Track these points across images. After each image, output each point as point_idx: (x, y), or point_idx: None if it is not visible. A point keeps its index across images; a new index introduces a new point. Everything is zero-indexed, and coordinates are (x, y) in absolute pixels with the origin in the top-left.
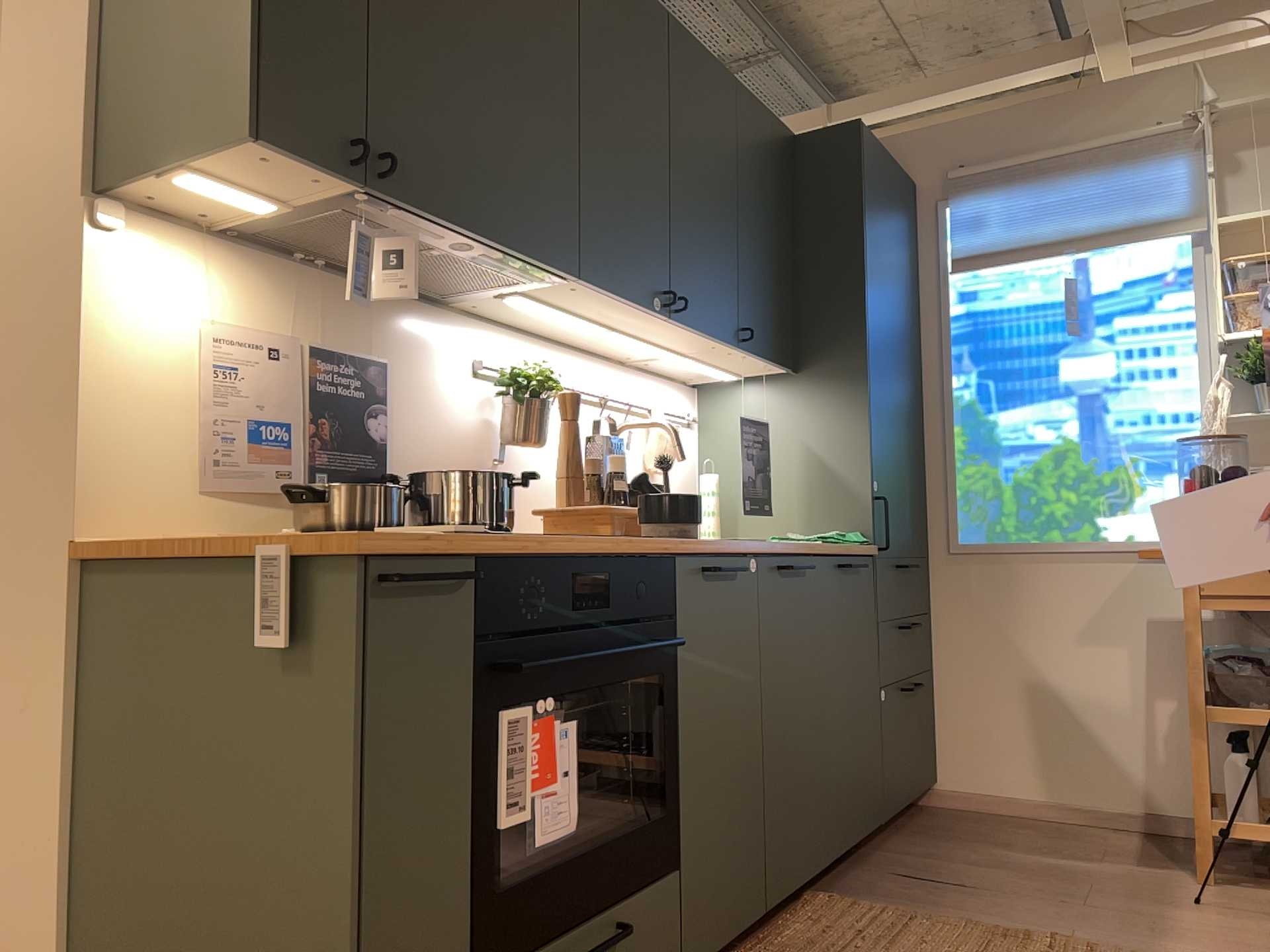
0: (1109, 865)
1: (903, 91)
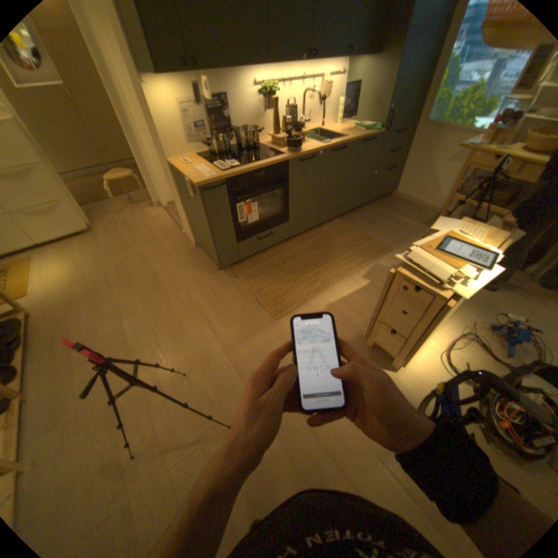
0: (414, 222)
1: None
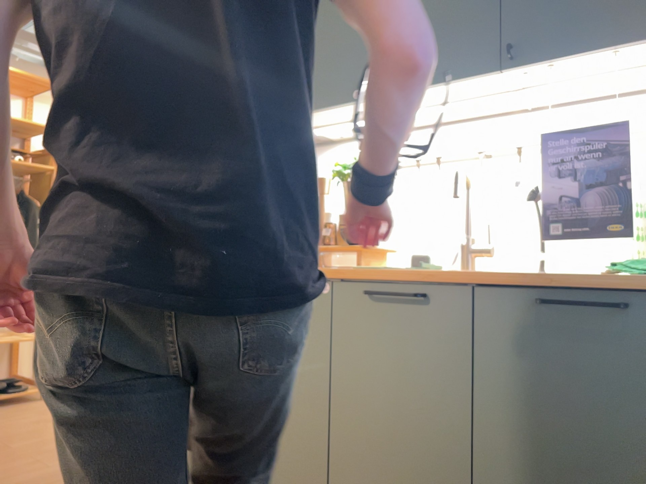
0: None
1: None
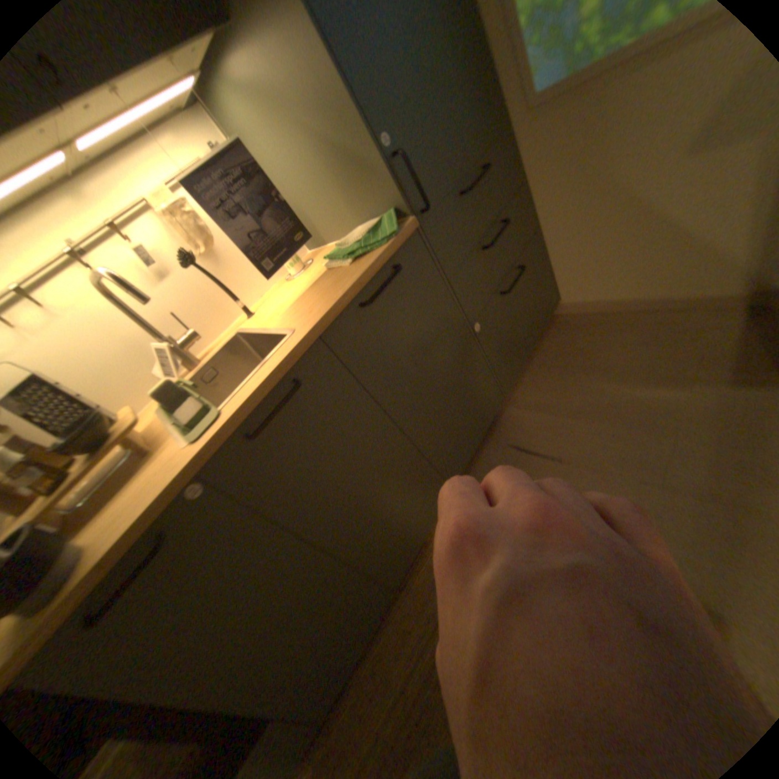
0: (700, 390)
1: None
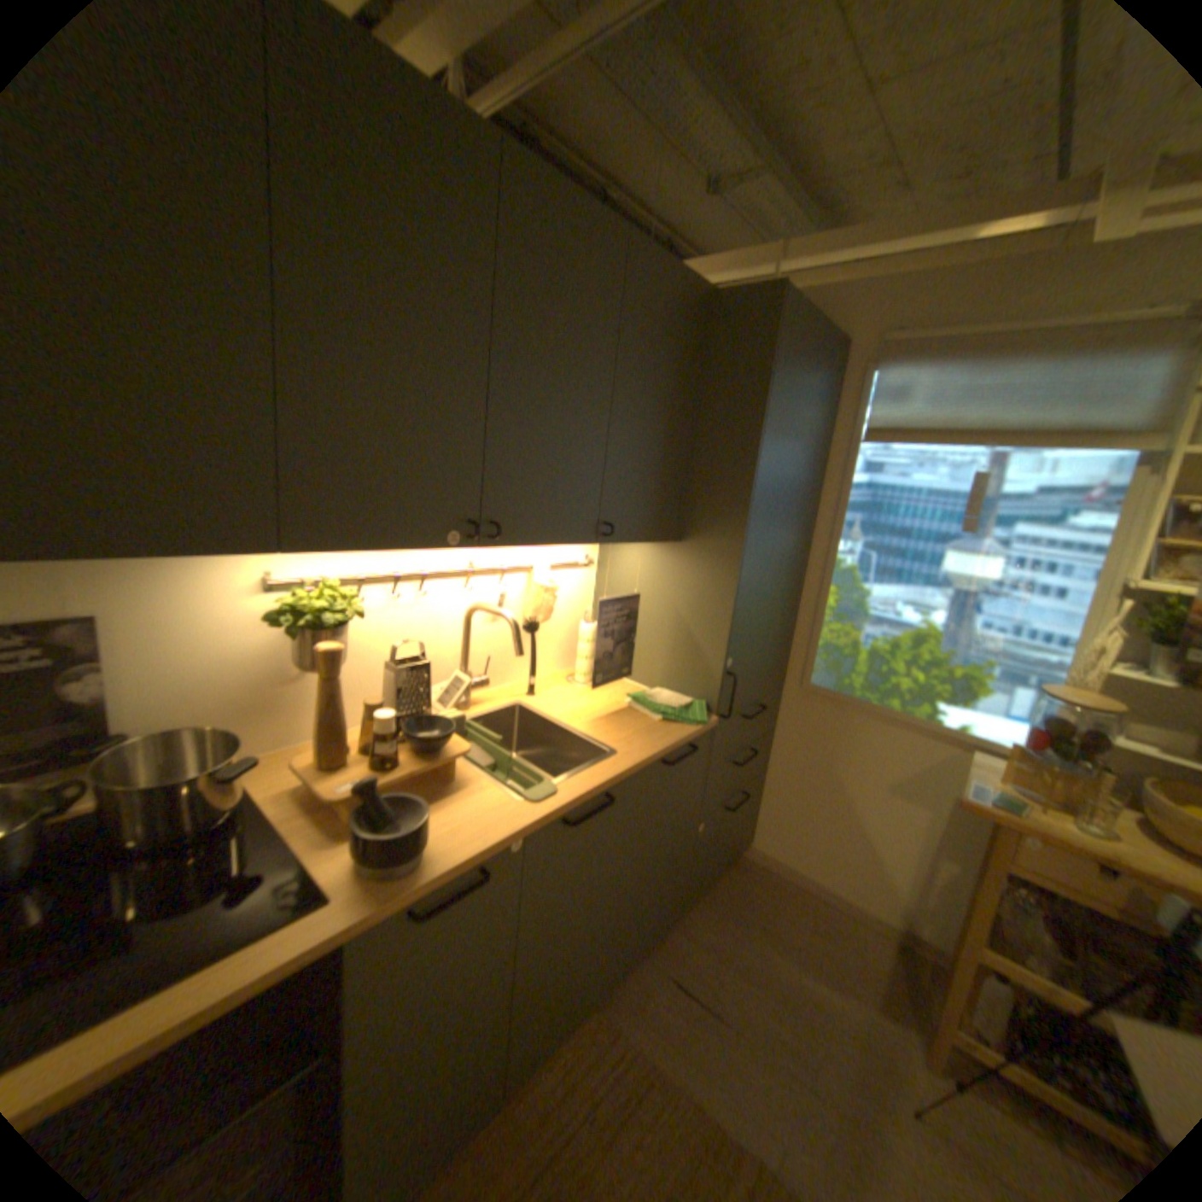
0: (854, 1006)
1: (864, 228)
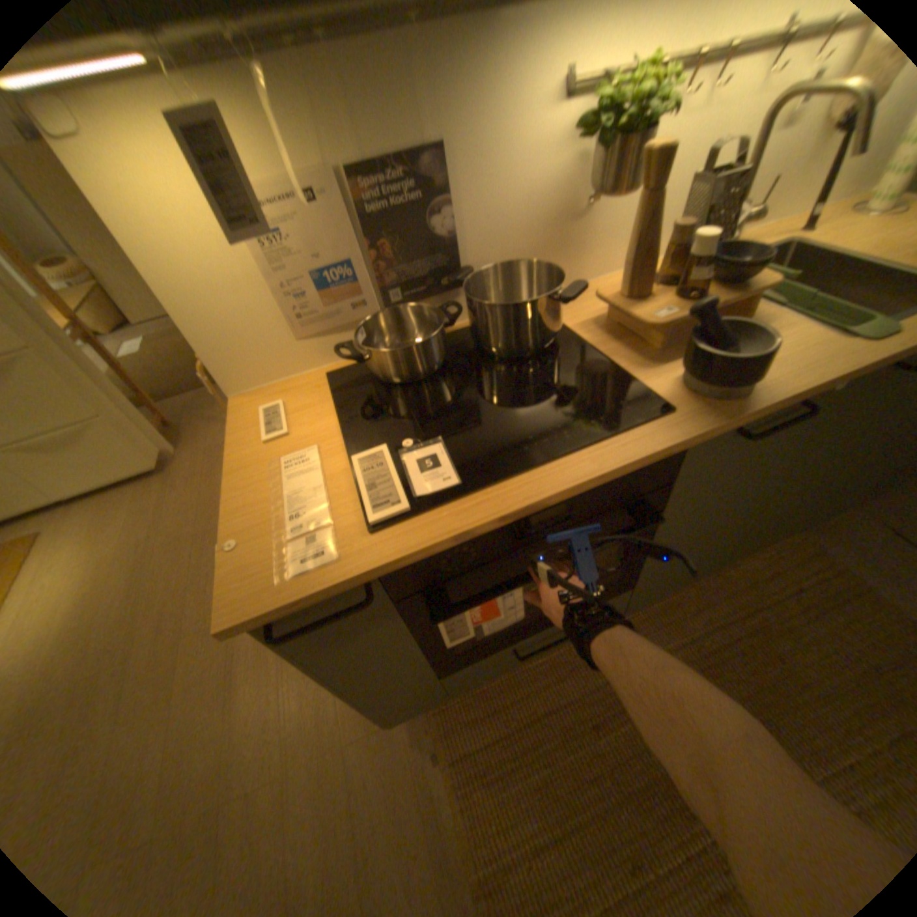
0: None
1: None
